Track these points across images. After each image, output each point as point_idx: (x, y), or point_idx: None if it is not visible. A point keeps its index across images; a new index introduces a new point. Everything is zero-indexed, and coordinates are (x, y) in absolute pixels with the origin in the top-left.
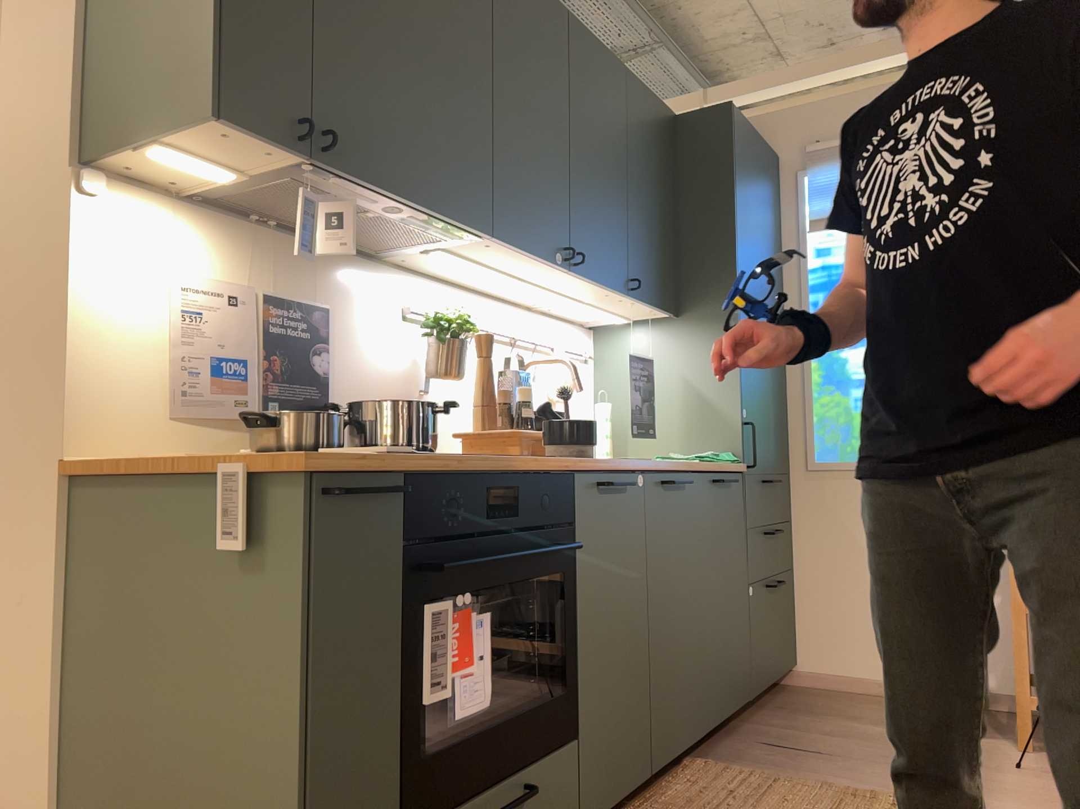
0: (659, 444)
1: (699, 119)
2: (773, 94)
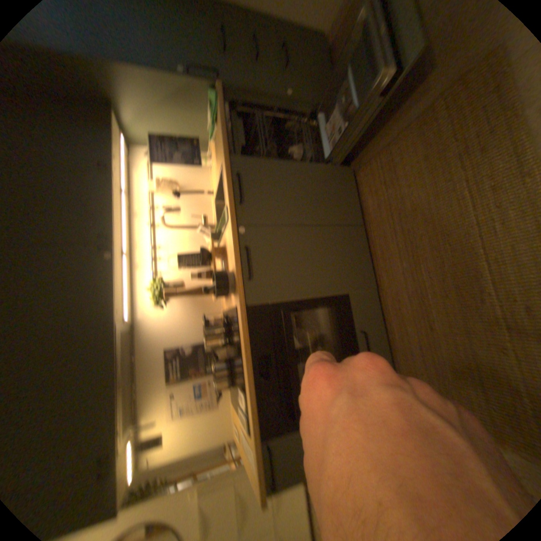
0: (197, 122)
1: None
2: None
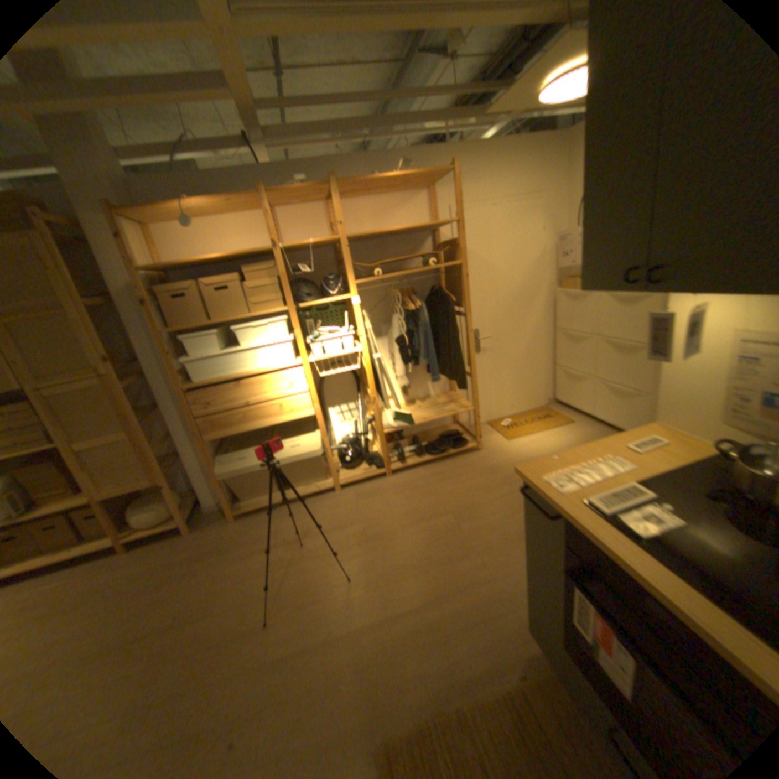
0: None
1: None
2: None
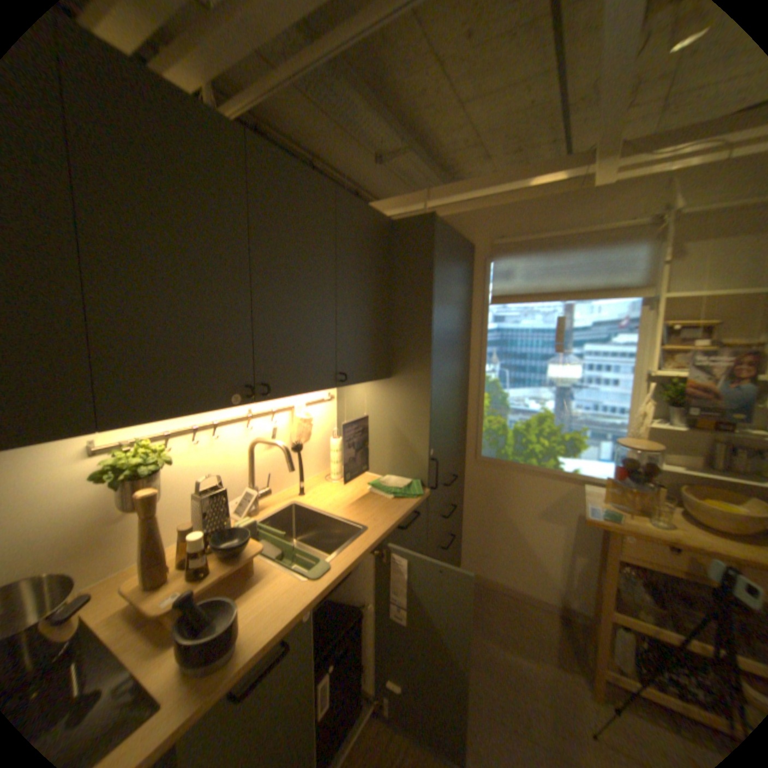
0: (374, 461)
1: (410, 224)
2: (475, 194)
